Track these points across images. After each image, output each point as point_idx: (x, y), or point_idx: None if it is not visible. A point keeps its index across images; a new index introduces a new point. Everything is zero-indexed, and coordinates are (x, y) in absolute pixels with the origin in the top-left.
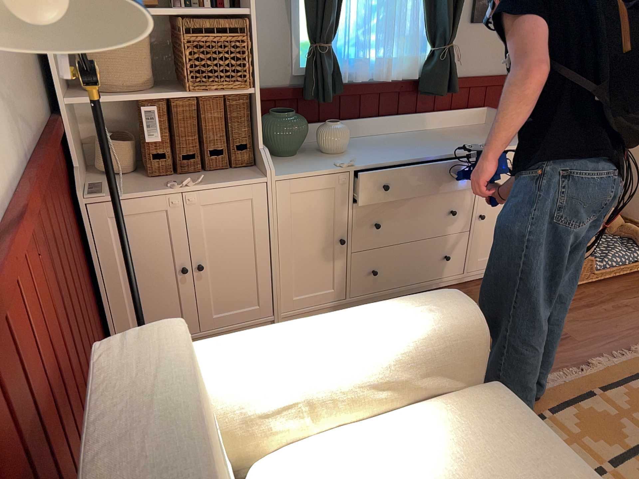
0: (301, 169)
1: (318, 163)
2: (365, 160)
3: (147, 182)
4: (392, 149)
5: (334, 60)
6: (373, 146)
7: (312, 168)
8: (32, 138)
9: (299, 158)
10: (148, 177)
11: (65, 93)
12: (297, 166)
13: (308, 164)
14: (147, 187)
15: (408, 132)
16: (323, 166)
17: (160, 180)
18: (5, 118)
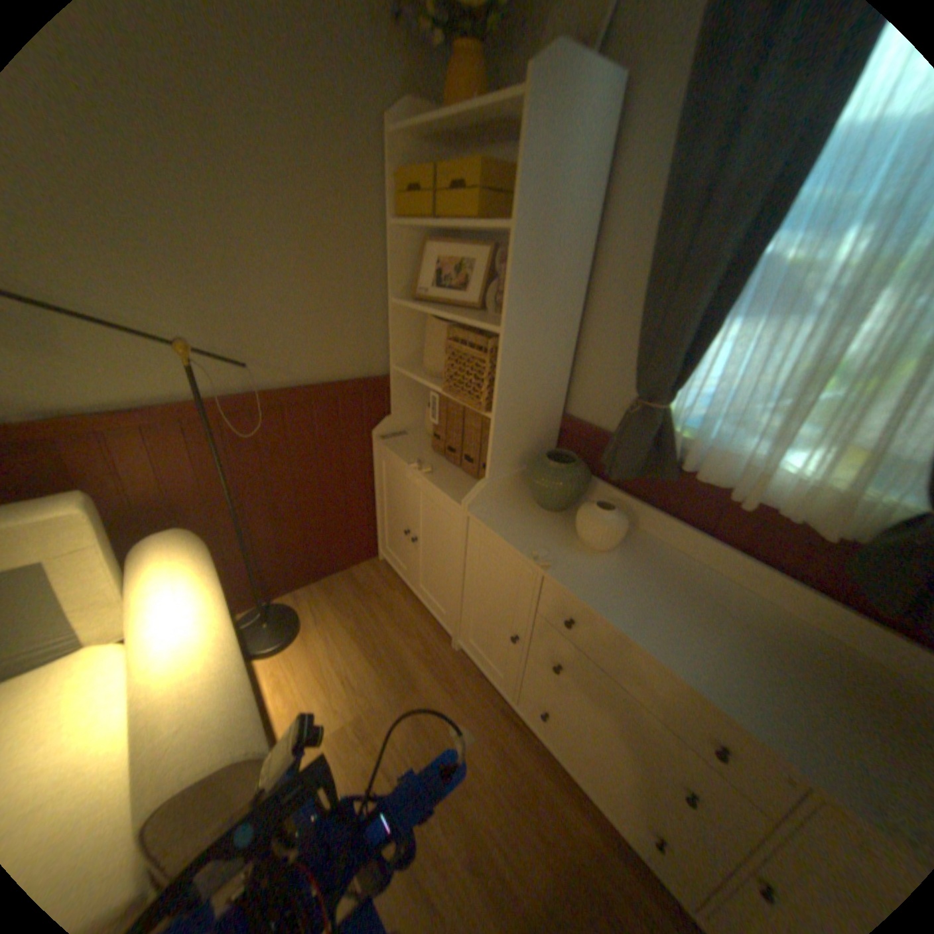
0: (504, 526)
1: (536, 536)
2: (579, 578)
3: (422, 451)
4: (663, 605)
5: (669, 429)
6: (663, 578)
7: (515, 534)
8: (297, 380)
9: (544, 518)
10: (432, 448)
11: (408, 361)
12: (514, 521)
13: (525, 528)
14: (411, 454)
15: (798, 619)
16: (526, 542)
17: (430, 455)
18: (223, 361)
